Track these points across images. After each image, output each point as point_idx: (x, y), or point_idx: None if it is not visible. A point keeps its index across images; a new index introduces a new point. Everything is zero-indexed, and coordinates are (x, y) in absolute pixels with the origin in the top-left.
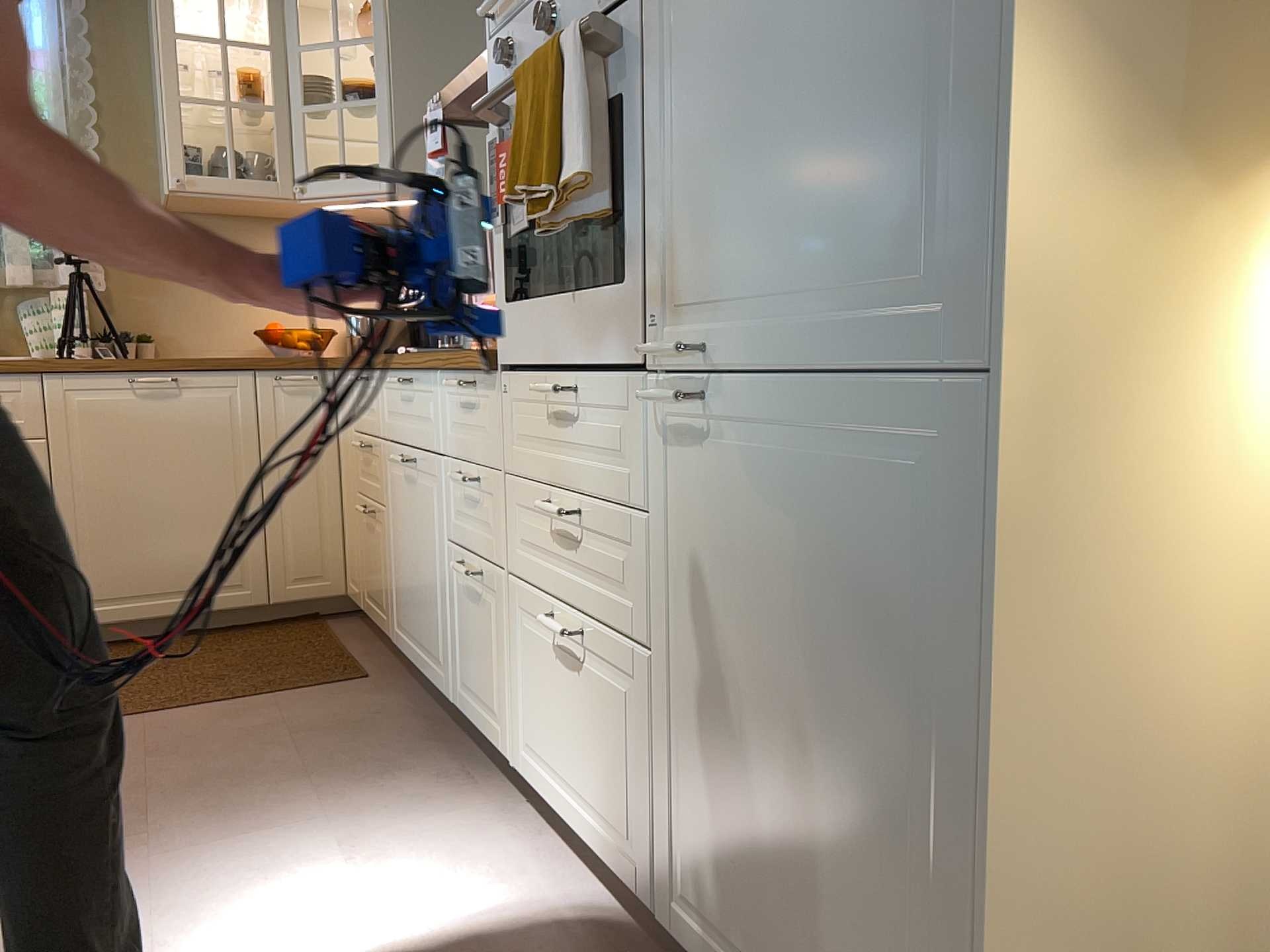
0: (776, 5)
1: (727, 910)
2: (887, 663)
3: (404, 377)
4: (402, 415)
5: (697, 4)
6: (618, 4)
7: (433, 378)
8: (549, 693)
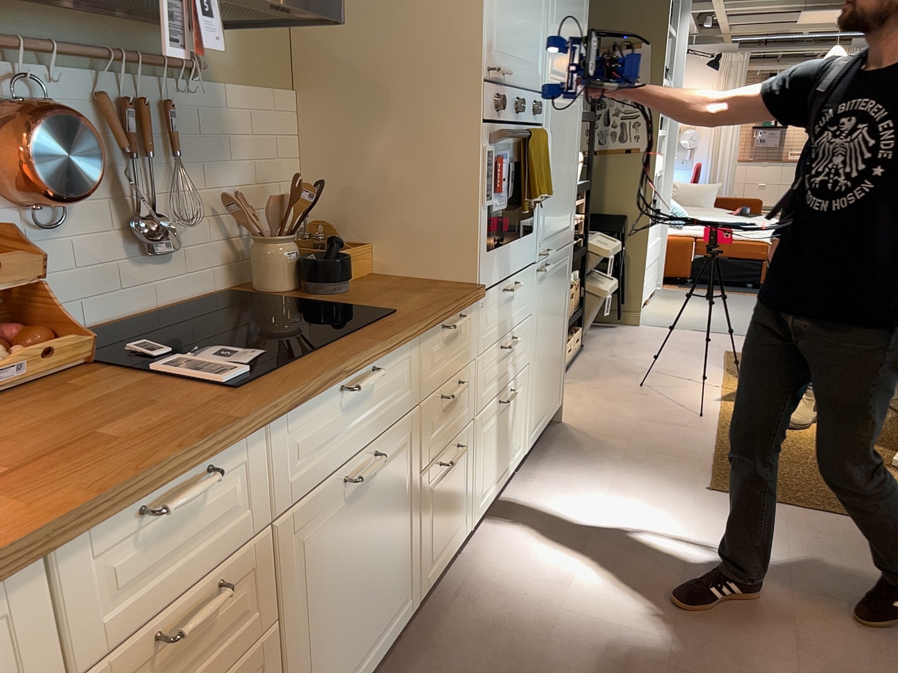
0: (559, 158)
1: (538, 410)
2: (560, 306)
3: (356, 376)
4: (343, 429)
5: (550, 146)
6: (535, 126)
7: (415, 341)
8: (493, 442)
